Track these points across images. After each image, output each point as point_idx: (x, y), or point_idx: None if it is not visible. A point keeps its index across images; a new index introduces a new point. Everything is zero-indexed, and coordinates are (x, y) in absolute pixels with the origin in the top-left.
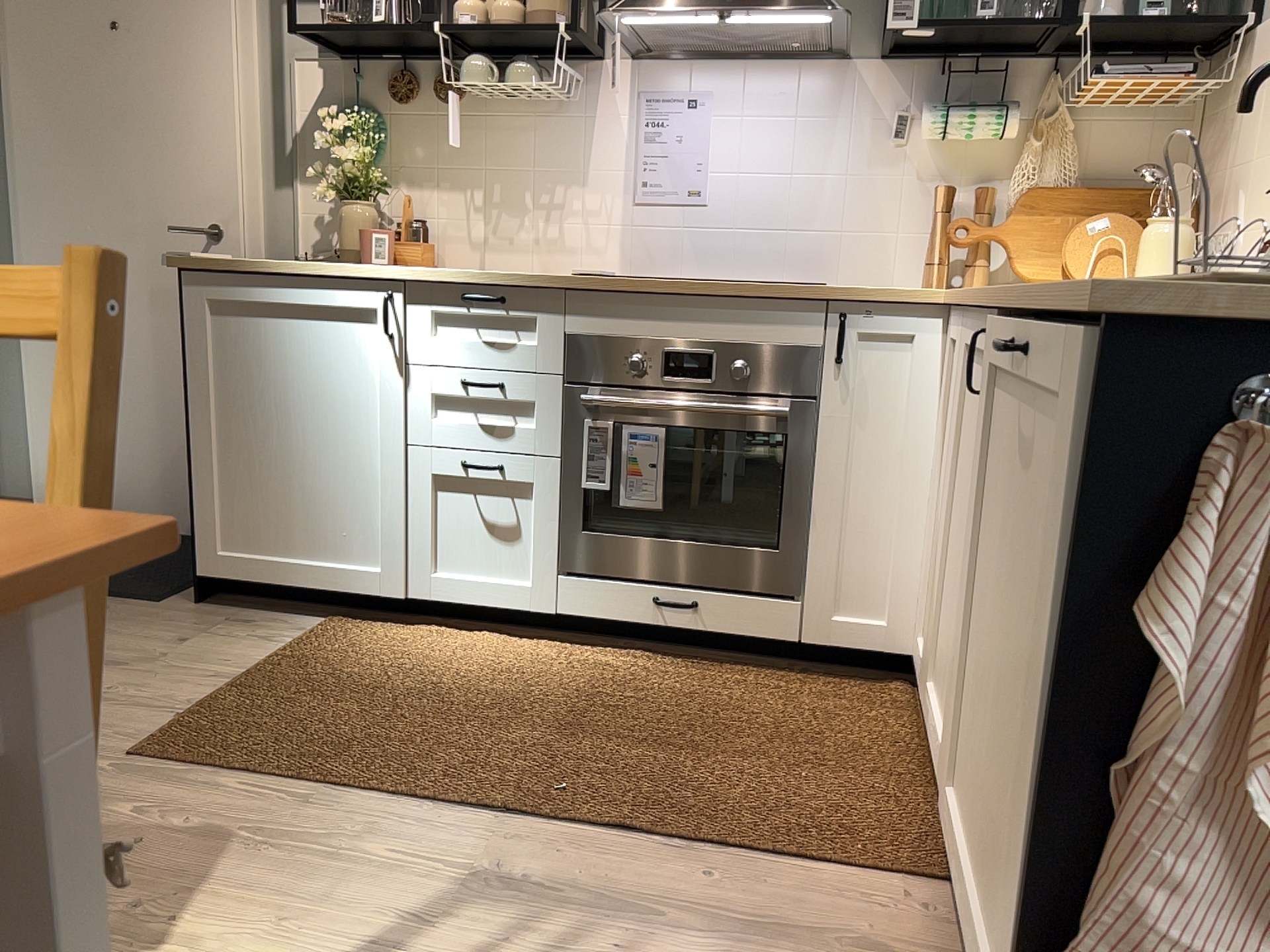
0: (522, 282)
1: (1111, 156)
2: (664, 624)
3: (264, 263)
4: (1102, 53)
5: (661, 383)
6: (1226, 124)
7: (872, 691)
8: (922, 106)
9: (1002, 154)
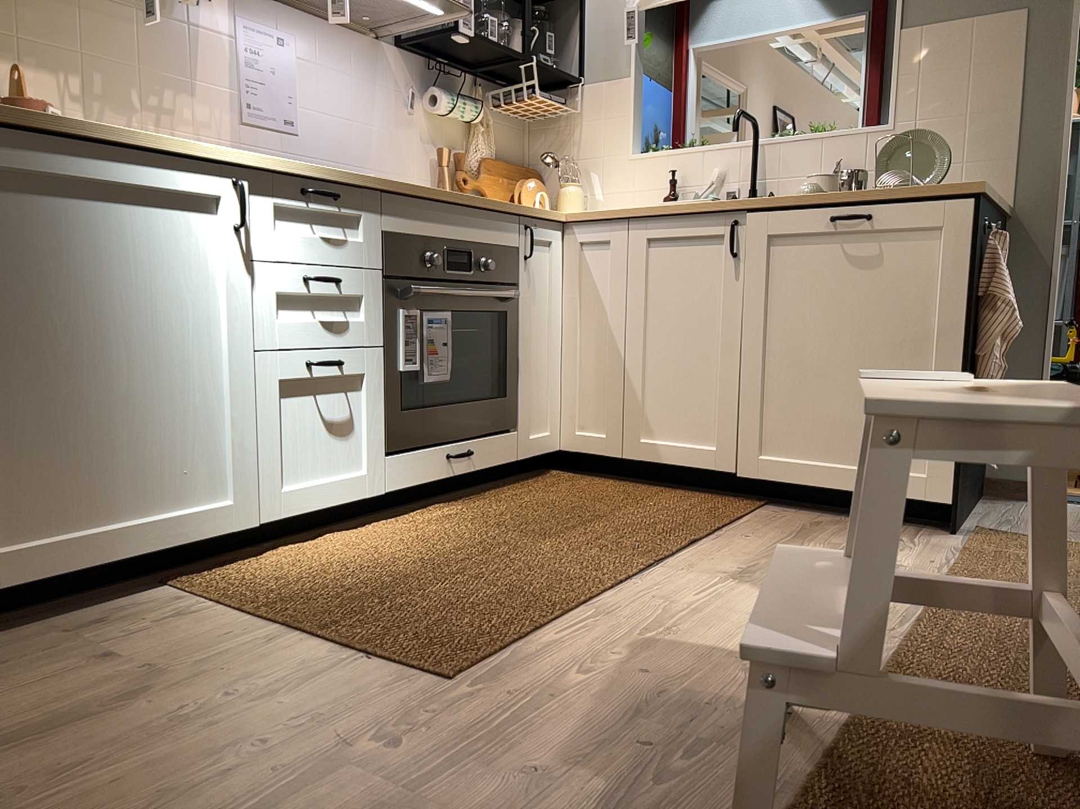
0: (356, 181)
1: (500, 144)
2: (452, 472)
3: (81, 125)
4: (497, 80)
5: (443, 274)
6: (564, 134)
7: (549, 477)
8: (421, 90)
9: (459, 133)
